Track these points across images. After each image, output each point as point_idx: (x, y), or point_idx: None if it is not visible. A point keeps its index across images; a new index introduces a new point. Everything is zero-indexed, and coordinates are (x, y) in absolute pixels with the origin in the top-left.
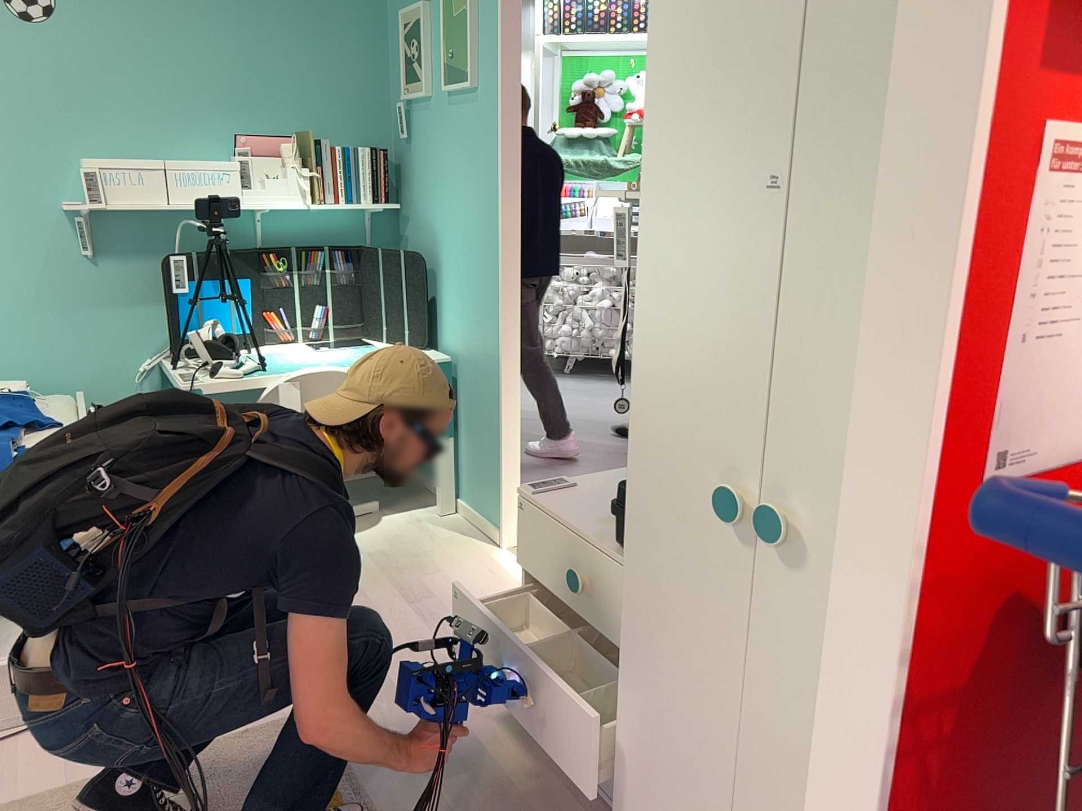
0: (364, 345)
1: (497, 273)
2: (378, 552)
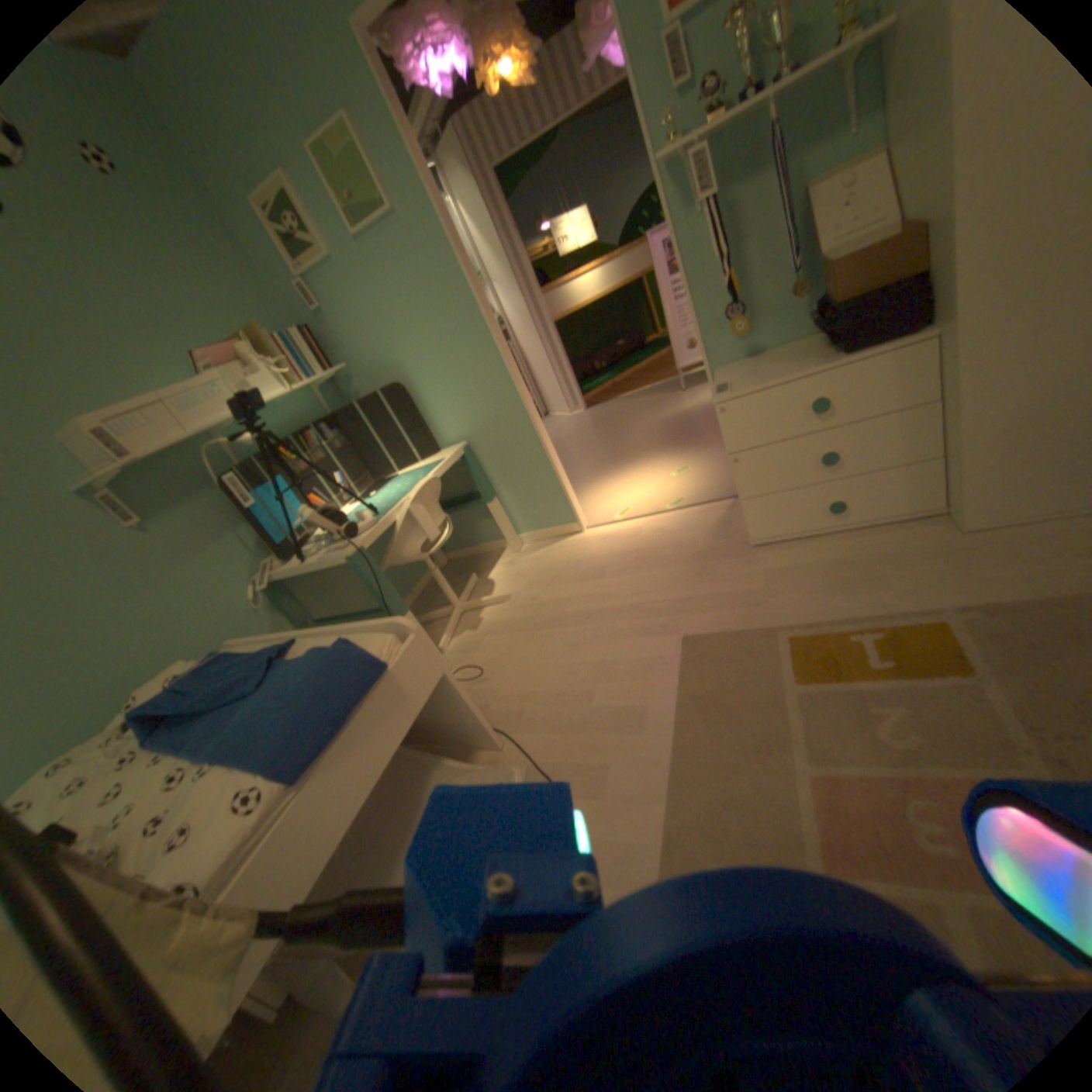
0: (382, 483)
1: (491, 345)
2: (525, 584)
